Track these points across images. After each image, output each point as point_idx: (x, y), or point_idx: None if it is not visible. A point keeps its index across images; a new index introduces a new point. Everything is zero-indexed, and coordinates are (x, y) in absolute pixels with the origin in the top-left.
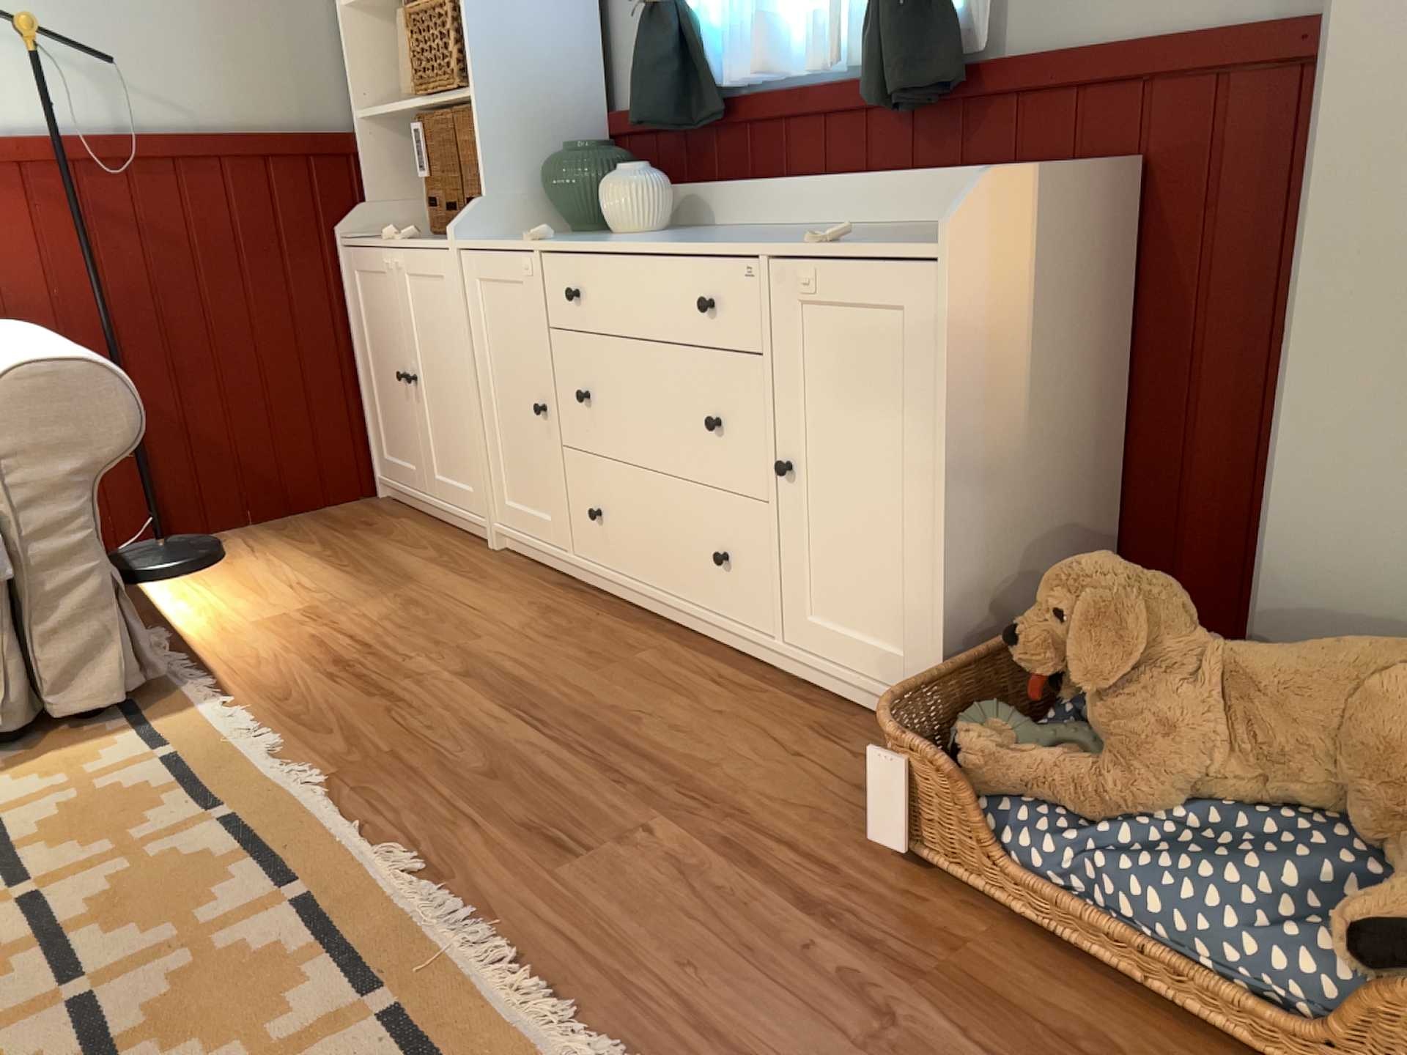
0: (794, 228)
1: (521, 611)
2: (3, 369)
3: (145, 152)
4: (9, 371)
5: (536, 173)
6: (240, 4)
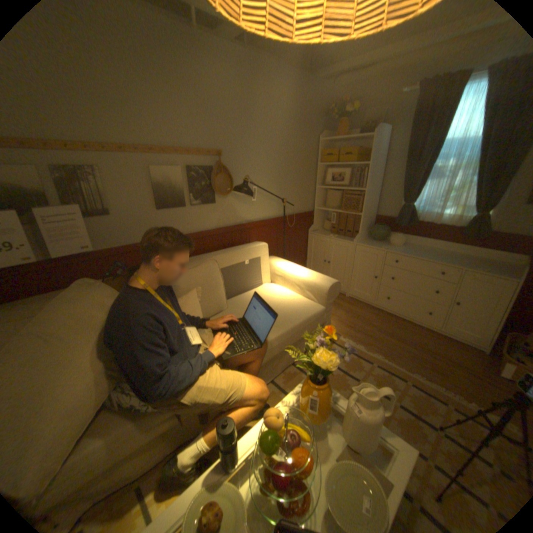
0: (436, 250)
1: (371, 315)
2: (325, 283)
3: (287, 219)
4: (329, 285)
5: (366, 228)
6: (302, 187)
